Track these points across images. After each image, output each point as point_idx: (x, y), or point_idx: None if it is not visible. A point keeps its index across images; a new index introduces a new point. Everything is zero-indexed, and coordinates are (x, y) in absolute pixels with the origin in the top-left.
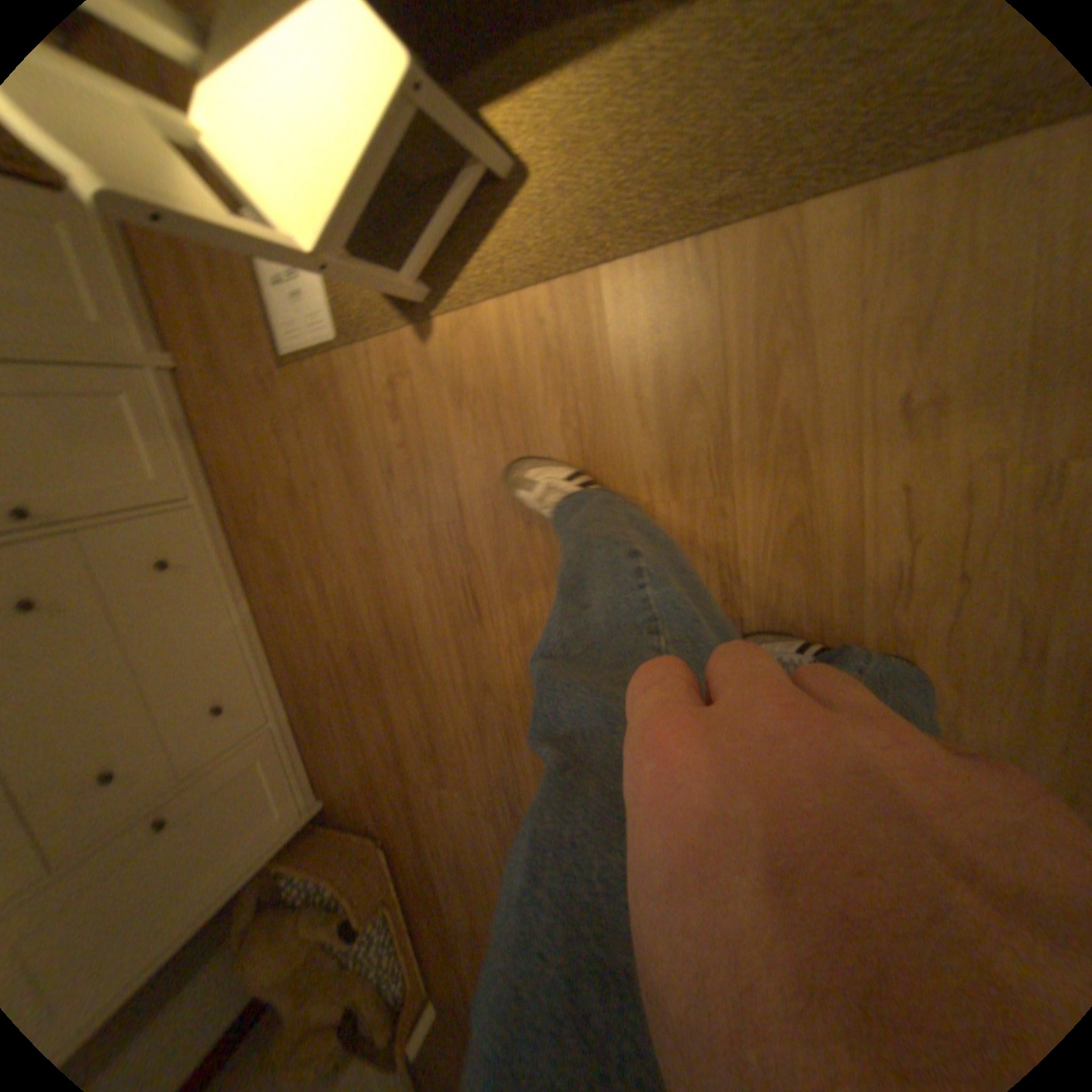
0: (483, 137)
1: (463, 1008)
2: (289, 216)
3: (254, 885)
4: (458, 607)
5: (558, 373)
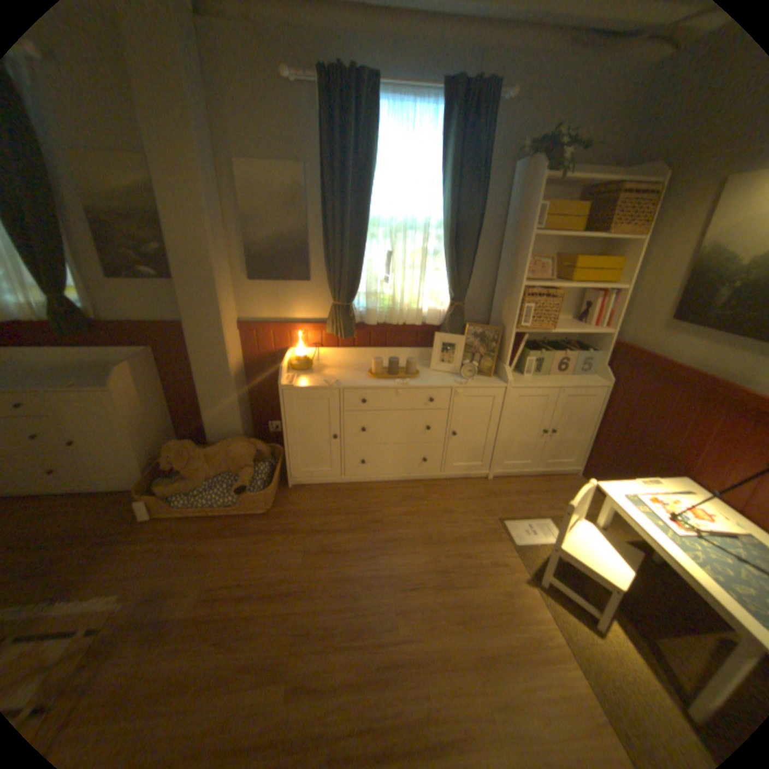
0: (607, 623)
1: (130, 545)
2: (568, 546)
3: (263, 454)
4: (409, 583)
5: (532, 650)
